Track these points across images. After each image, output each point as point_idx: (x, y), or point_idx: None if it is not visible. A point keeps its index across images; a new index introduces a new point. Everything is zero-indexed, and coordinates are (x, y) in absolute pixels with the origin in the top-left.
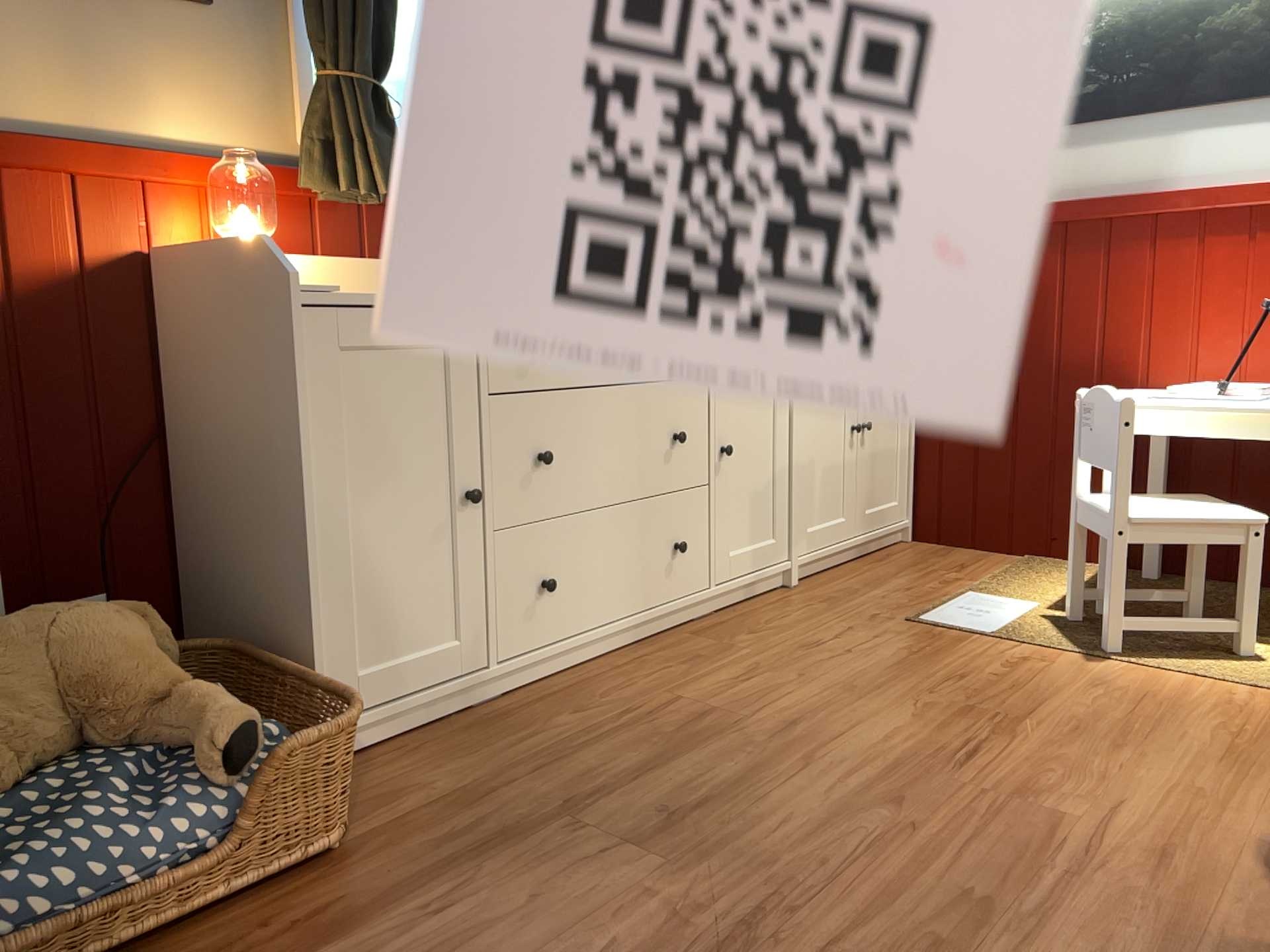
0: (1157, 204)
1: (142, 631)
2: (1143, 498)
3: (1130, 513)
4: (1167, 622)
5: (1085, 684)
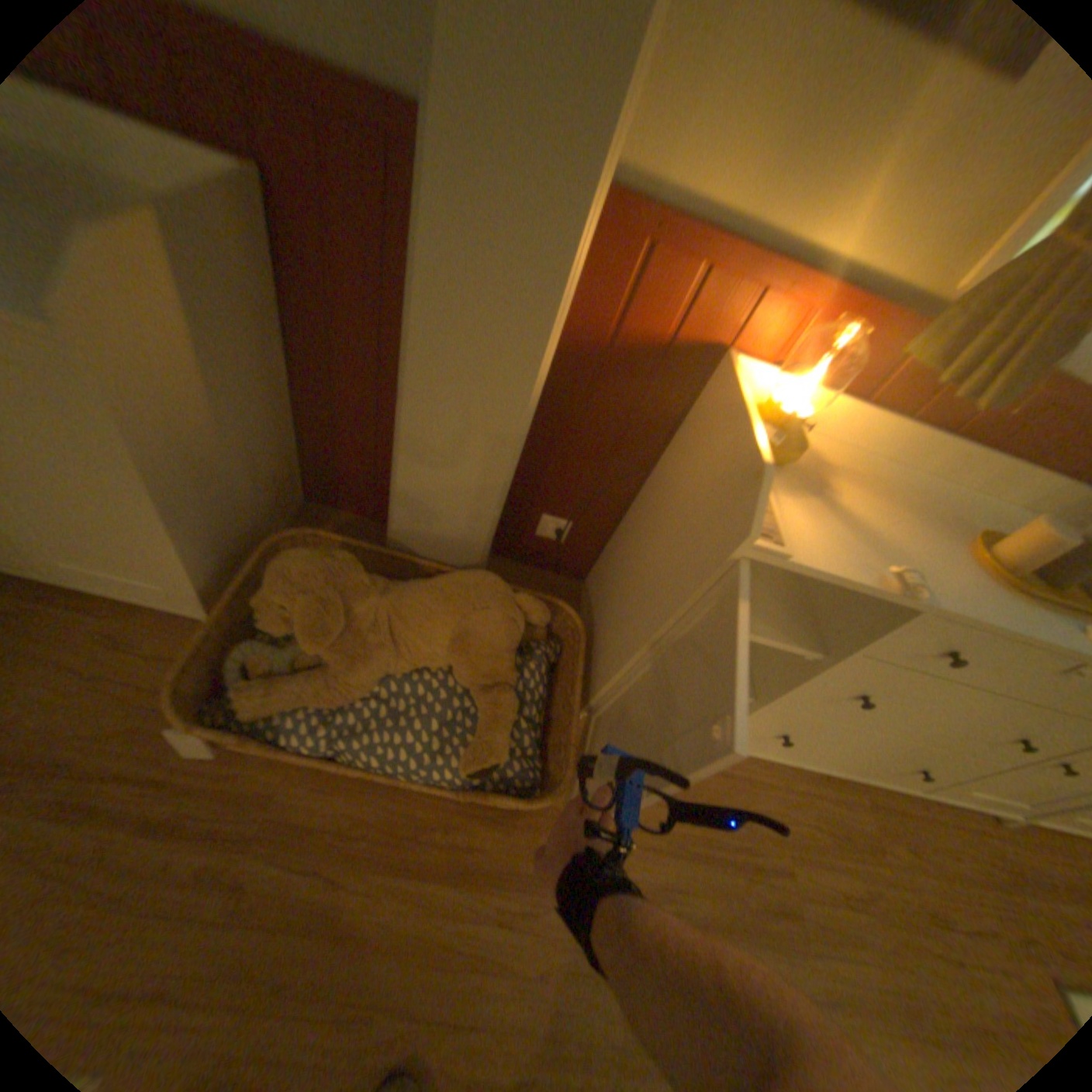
0: None
1: (515, 639)
2: None
3: None
4: None
5: None
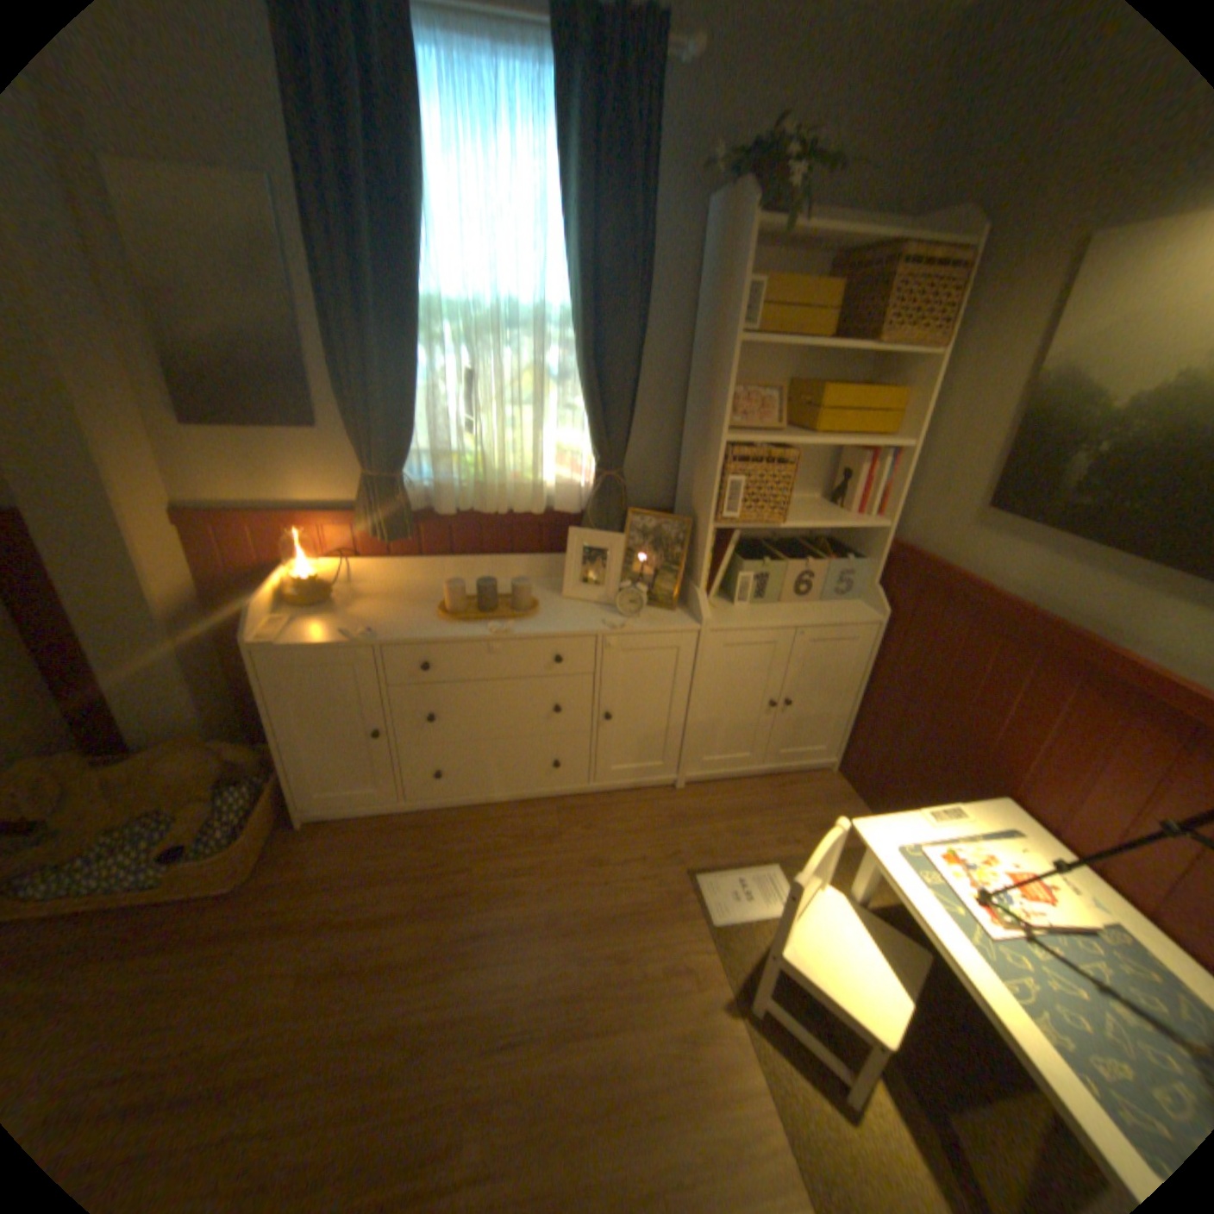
0: (1102, 657)
1: (199, 770)
2: (863, 929)
3: (797, 951)
4: (799, 1036)
5: (682, 1036)
